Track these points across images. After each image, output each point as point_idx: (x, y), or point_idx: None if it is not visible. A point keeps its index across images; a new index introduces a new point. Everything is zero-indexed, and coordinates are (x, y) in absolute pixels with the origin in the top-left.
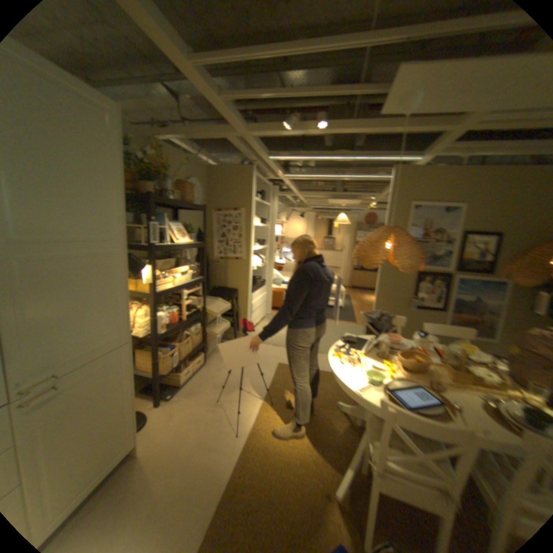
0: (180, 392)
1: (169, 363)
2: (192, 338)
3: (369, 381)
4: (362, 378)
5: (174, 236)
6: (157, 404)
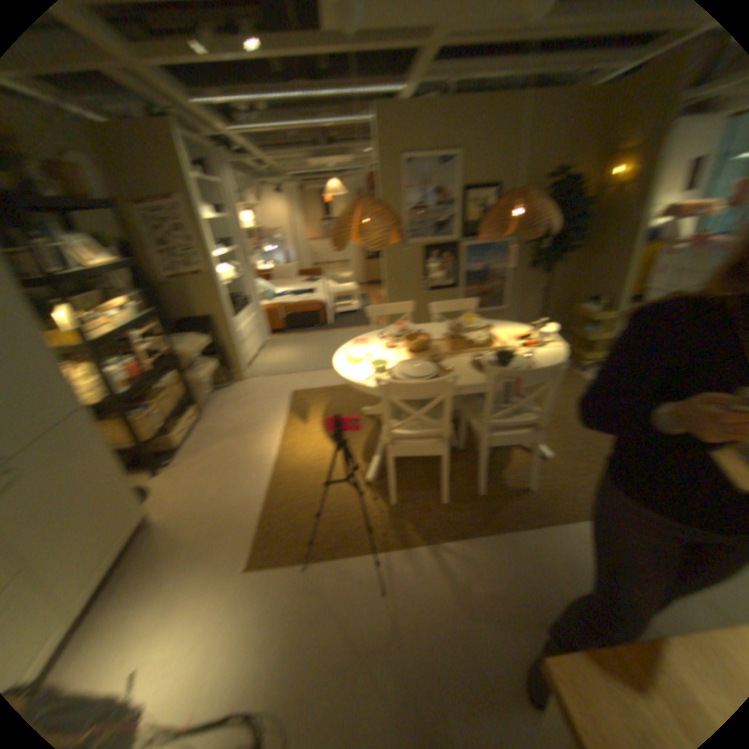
0: (177, 456)
1: (148, 427)
2: (168, 393)
3: (373, 372)
4: (367, 371)
5: (77, 259)
6: (152, 476)
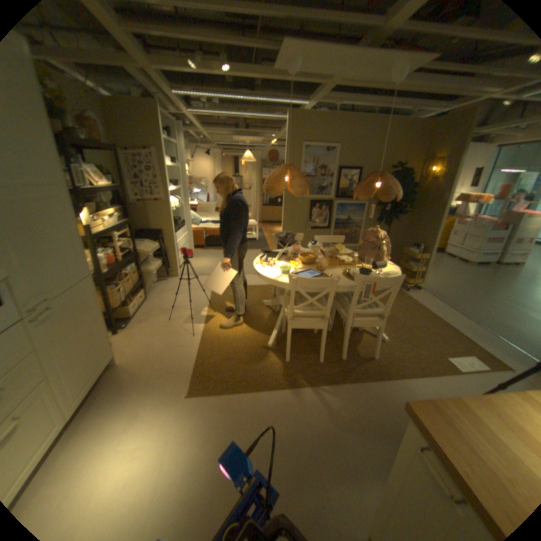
0: (133, 320)
1: (119, 296)
2: (132, 276)
3: (281, 273)
4: (277, 272)
5: (91, 178)
6: (117, 331)
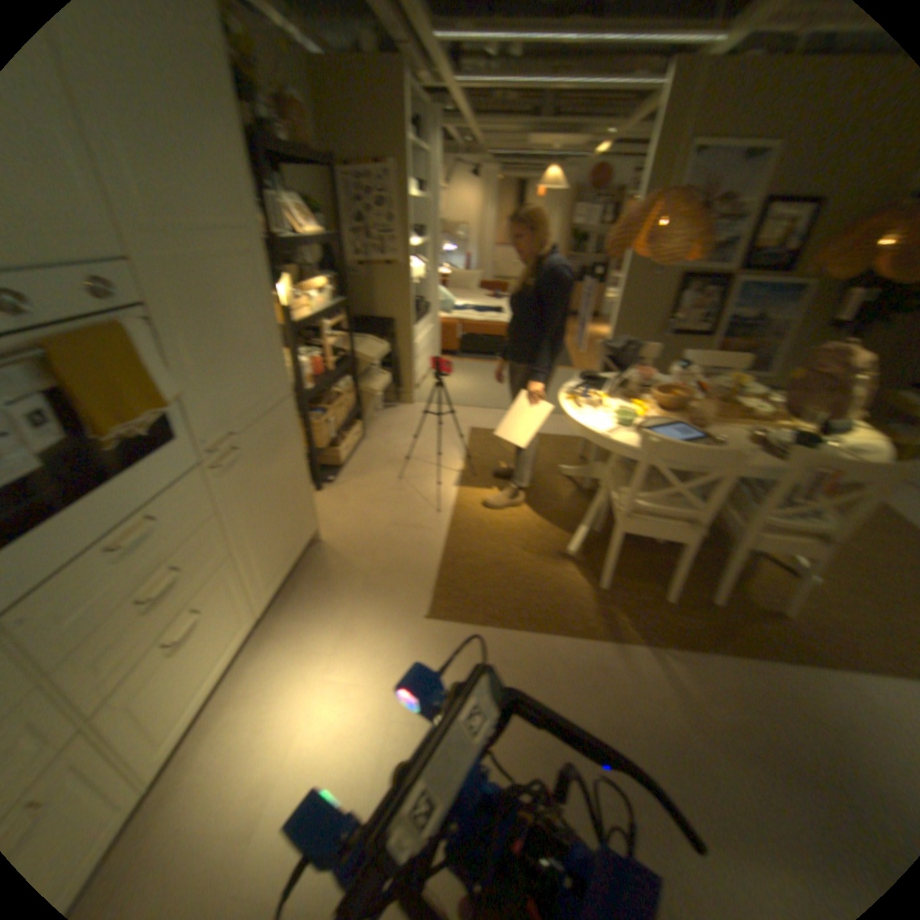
0: (342, 471)
1: (324, 432)
2: (342, 398)
3: (615, 423)
4: (606, 421)
5: (287, 220)
6: (317, 487)
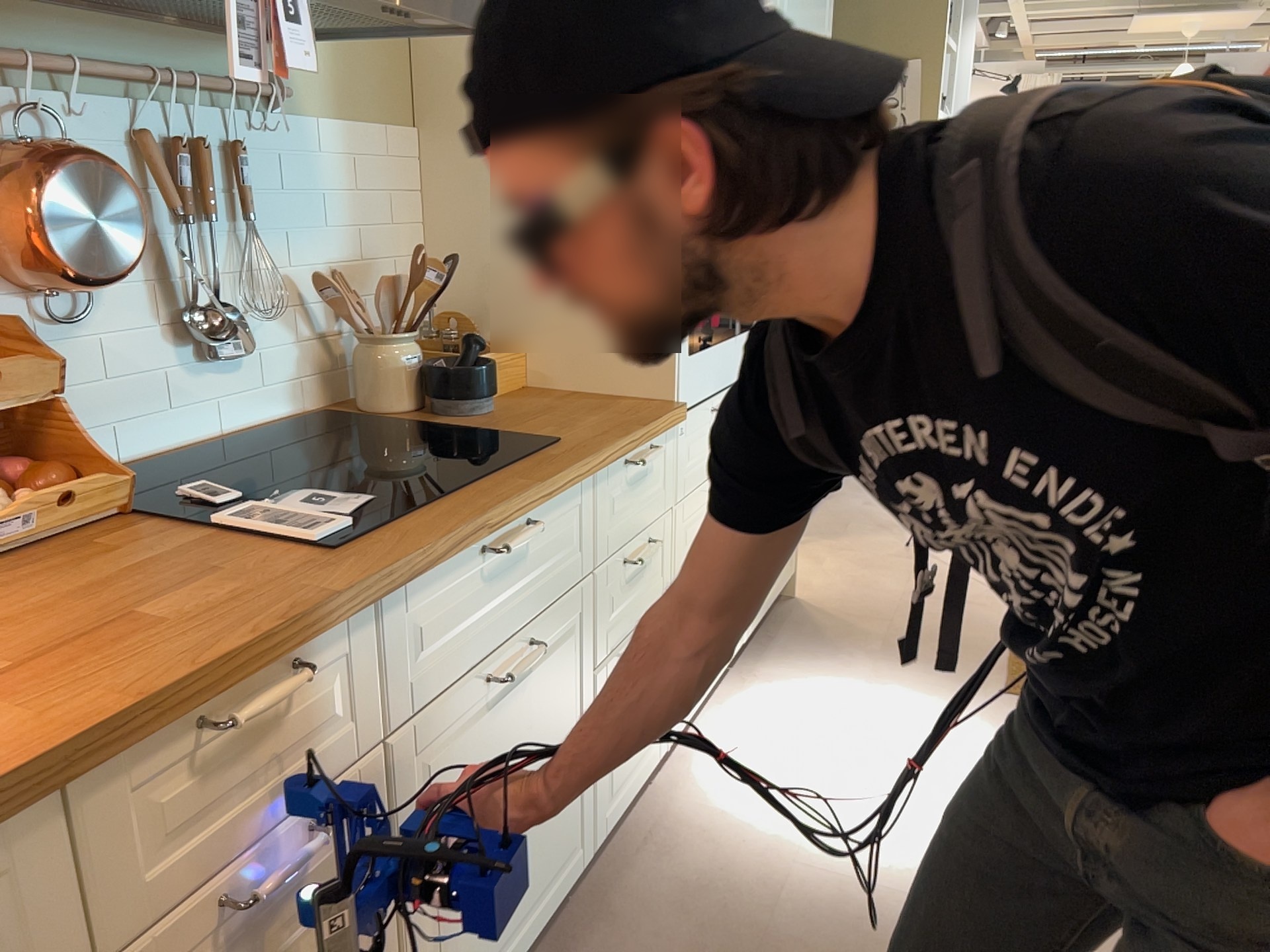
0: None
1: None
2: None
3: None
4: None
5: None
6: None
